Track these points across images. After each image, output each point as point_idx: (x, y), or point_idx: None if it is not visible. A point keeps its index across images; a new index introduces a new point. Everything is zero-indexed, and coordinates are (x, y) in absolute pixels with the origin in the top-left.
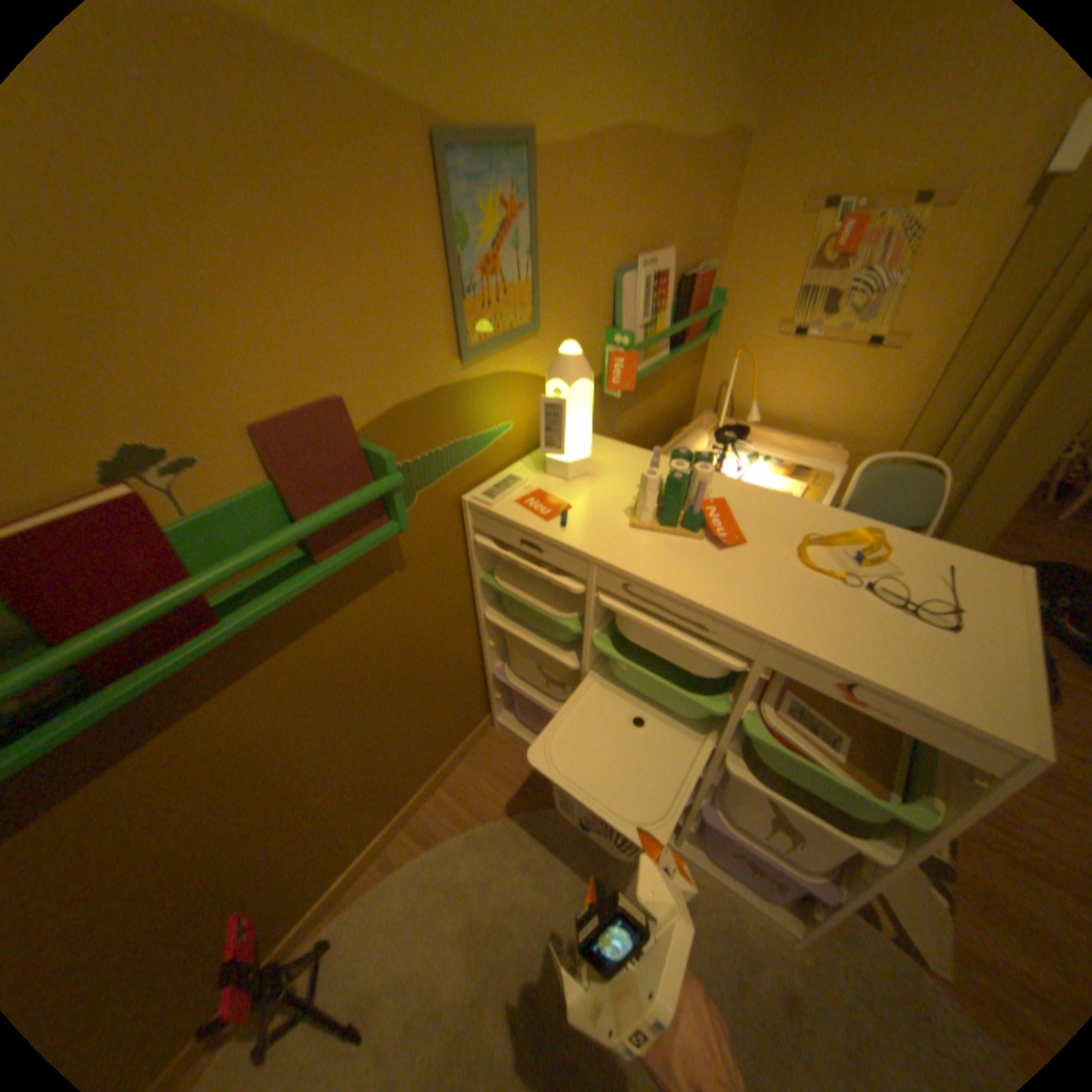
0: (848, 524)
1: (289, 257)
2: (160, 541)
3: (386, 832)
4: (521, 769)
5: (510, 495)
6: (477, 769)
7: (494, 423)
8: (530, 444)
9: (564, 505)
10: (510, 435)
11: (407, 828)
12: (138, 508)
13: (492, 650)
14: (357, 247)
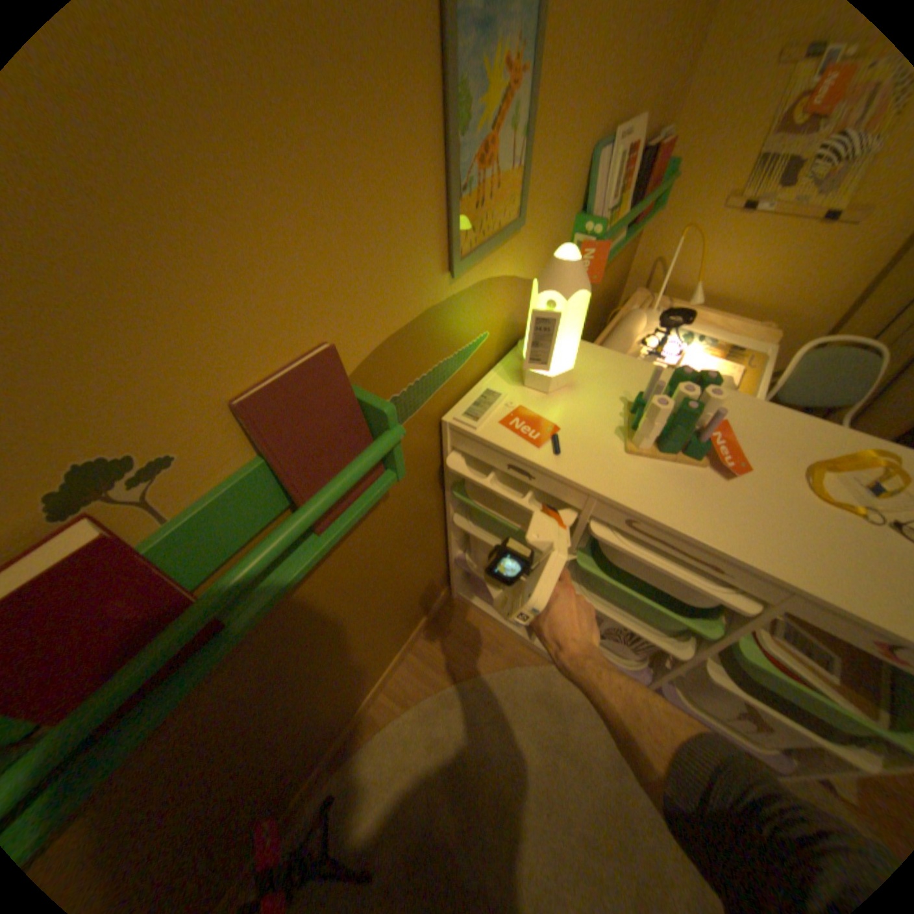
0: (851, 443)
1: (266, 165)
2: (148, 576)
3: (370, 699)
4: (480, 633)
5: (493, 415)
6: (441, 635)
7: (474, 336)
8: (501, 350)
9: (552, 427)
10: (486, 346)
11: (386, 691)
12: (114, 551)
13: (456, 542)
14: (350, 142)
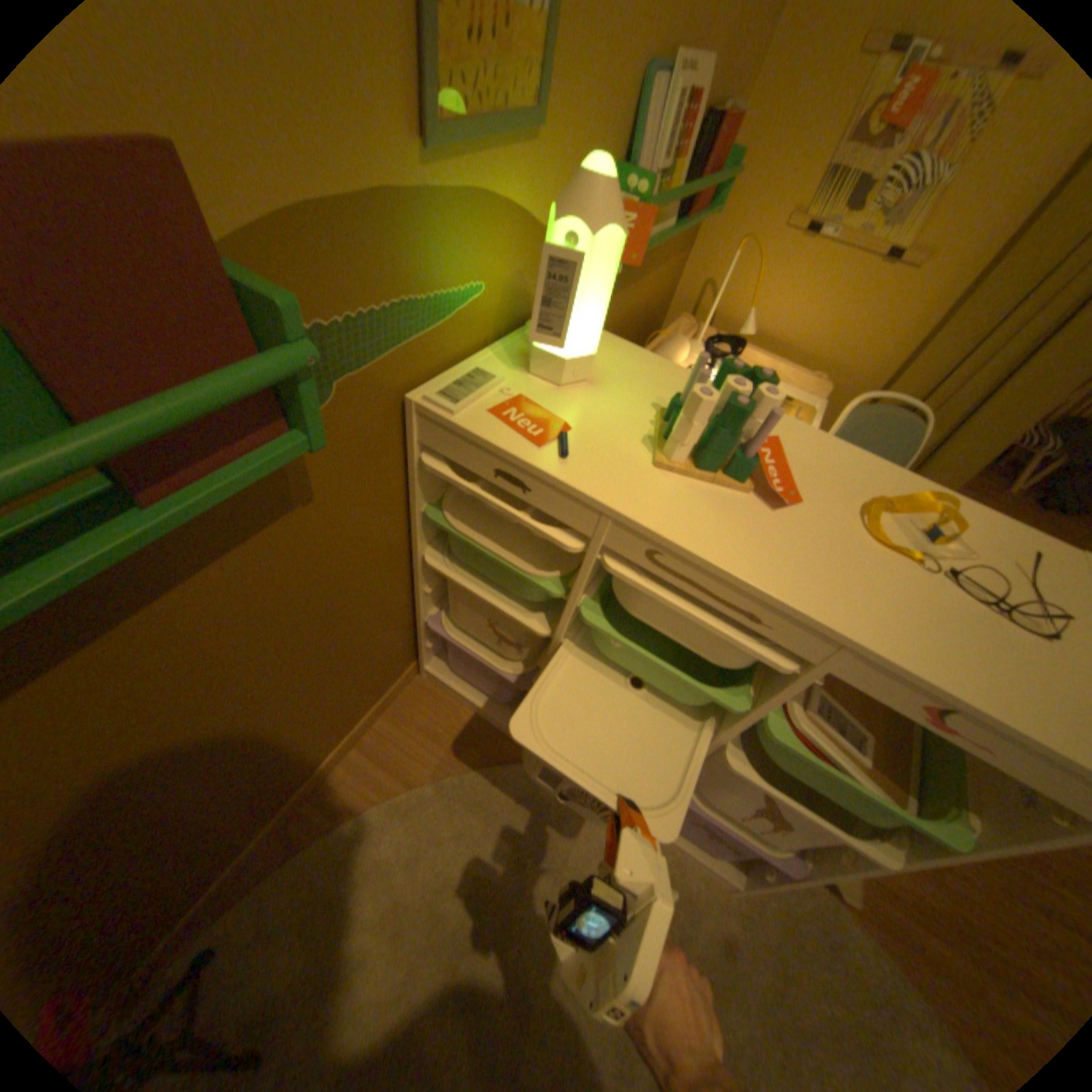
0: (907, 485)
1: None
2: None
3: (287, 811)
4: (454, 724)
5: (482, 400)
6: (400, 726)
7: (462, 281)
8: (503, 325)
9: (561, 425)
10: (480, 307)
11: (314, 801)
12: None
13: (427, 597)
14: None
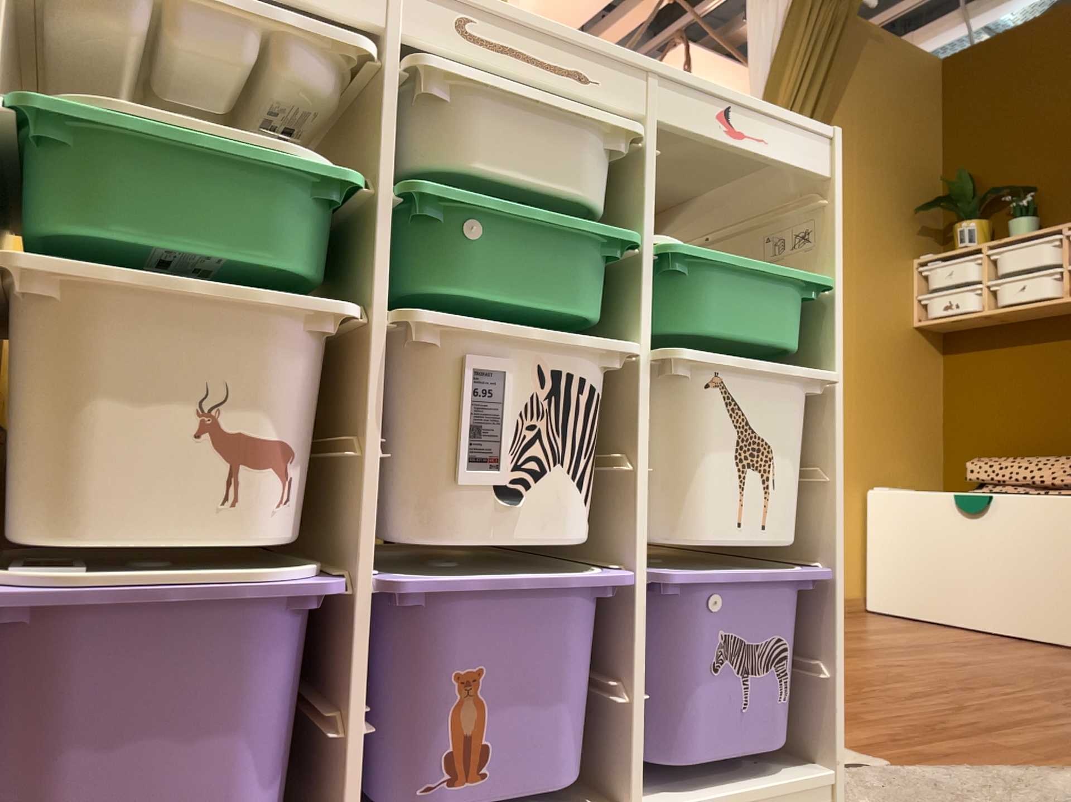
0: None
1: None
2: None
3: None
4: None
5: None
6: None
7: None
8: None
9: None
10: None
11: None
12: None
13: None
14: None
